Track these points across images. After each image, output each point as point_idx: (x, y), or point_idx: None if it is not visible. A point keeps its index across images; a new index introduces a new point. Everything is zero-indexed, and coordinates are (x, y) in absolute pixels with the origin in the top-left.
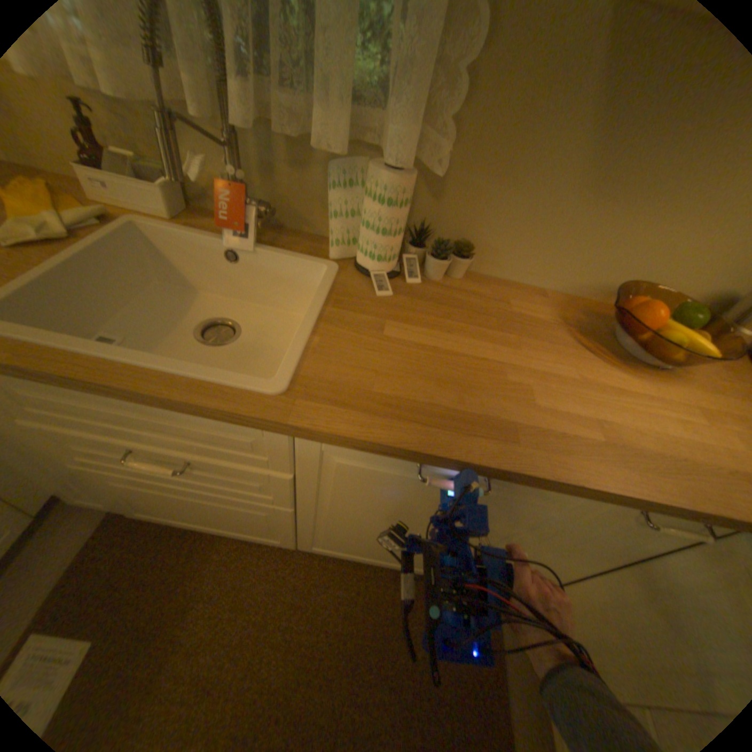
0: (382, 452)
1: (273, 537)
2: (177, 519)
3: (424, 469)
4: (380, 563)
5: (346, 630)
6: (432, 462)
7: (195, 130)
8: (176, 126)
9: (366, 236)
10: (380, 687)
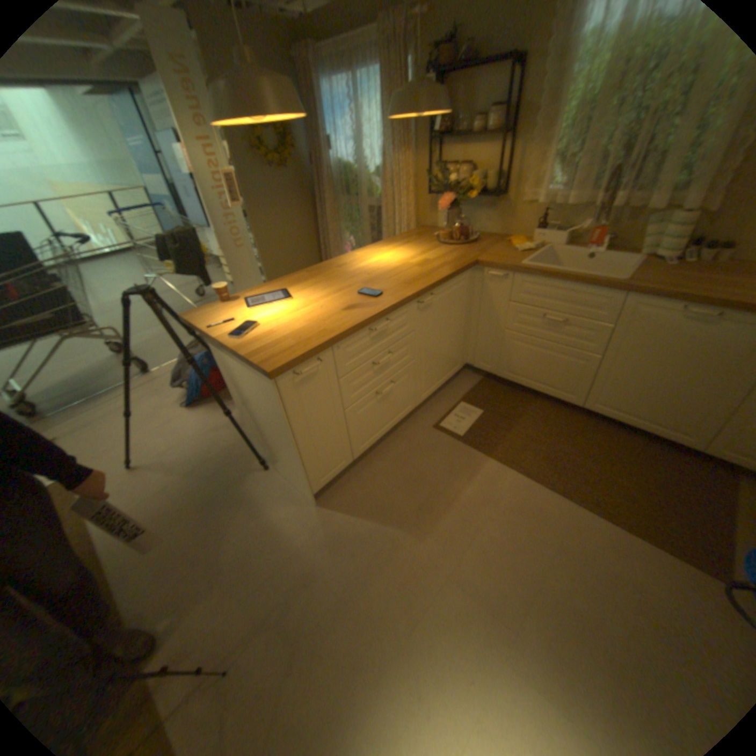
0: (668, 294)
1: (576, 388)
2: (528, 372)
3: (686, 306)
4: (640, 418)
5: (610, 450)
6: (691, 297)
7: (587, 212)
8: (579, 211)
9: (665, 241)
10: (631, 475)
